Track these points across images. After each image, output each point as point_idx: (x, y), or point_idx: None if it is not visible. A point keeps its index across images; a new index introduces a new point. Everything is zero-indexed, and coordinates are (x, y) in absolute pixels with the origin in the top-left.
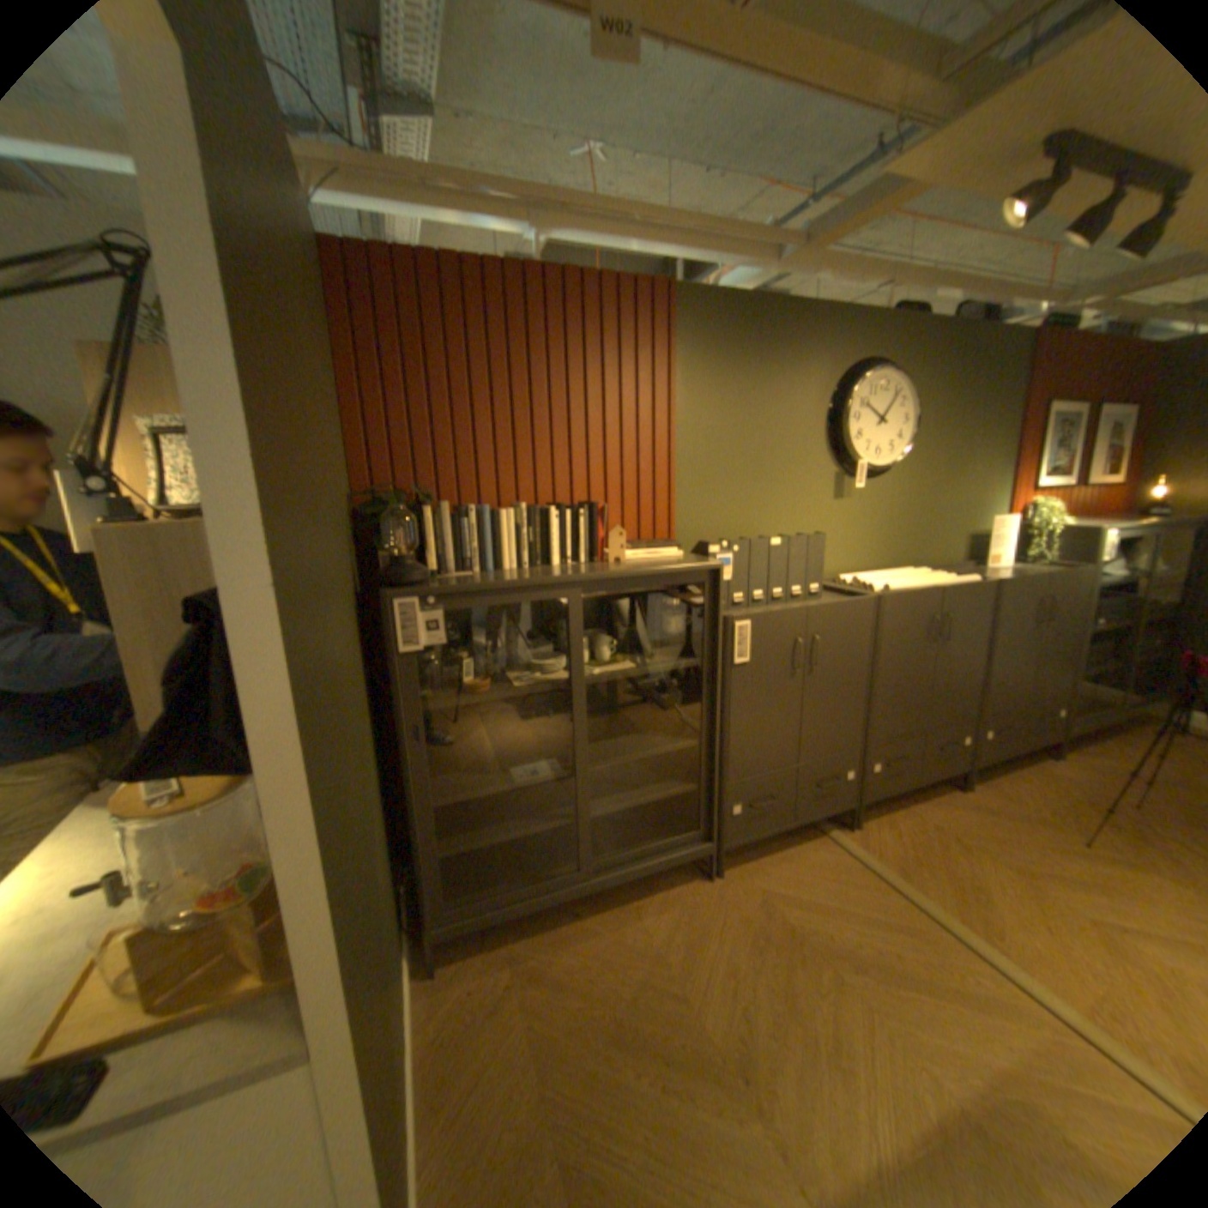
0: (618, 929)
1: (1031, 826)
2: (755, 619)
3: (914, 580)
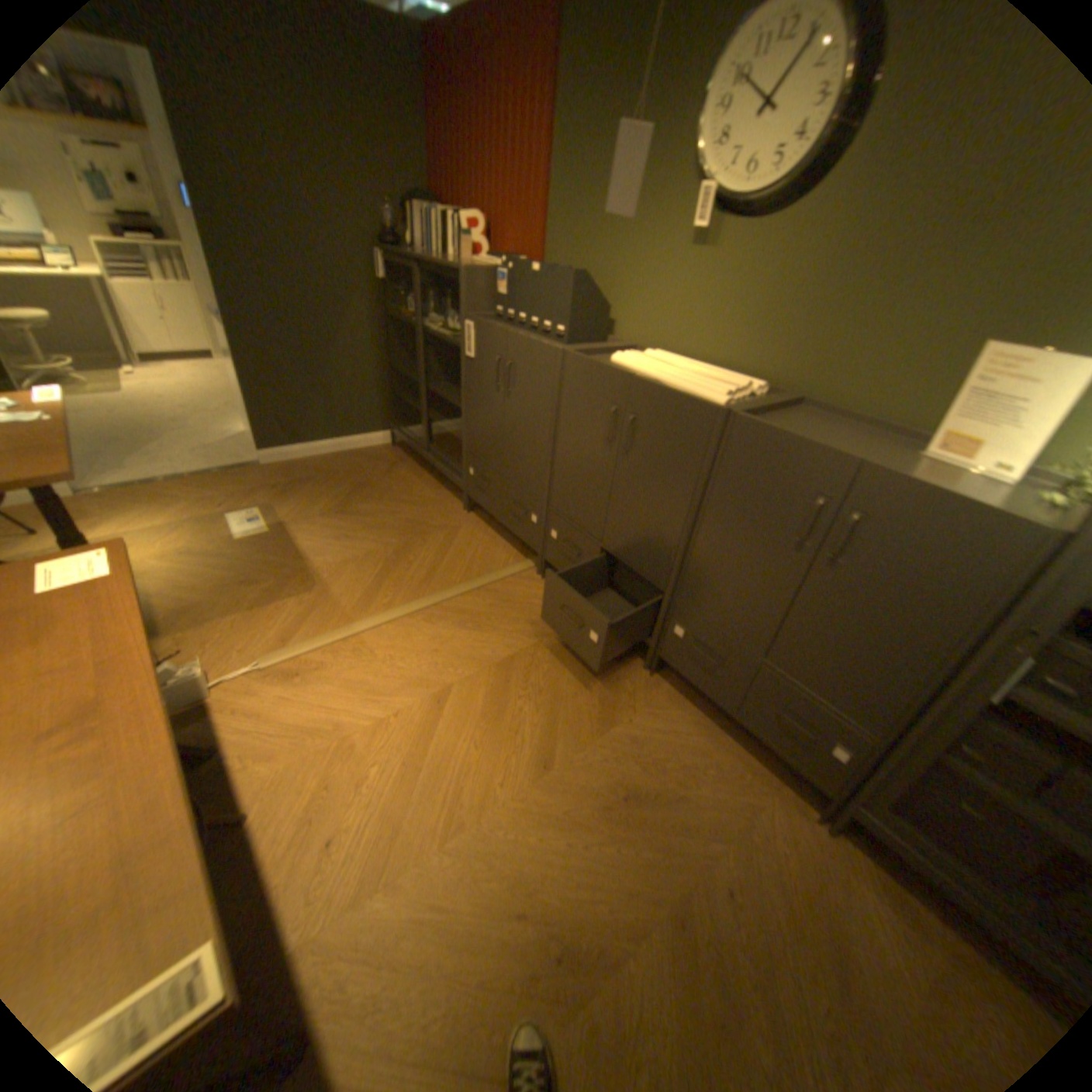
0: (424, 483)
1: (598, 703)
2: (475, 323)
3: (661, 369)
